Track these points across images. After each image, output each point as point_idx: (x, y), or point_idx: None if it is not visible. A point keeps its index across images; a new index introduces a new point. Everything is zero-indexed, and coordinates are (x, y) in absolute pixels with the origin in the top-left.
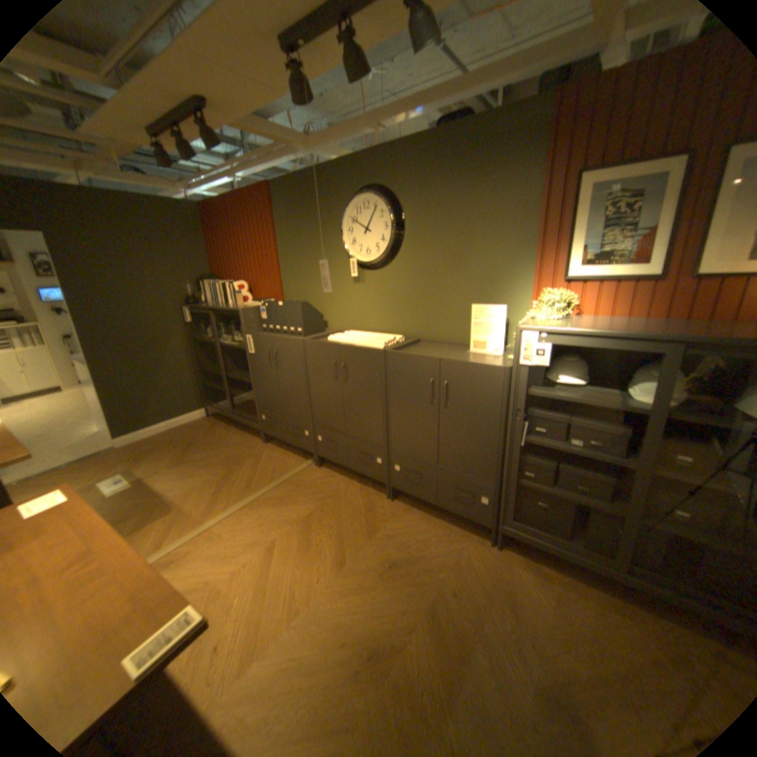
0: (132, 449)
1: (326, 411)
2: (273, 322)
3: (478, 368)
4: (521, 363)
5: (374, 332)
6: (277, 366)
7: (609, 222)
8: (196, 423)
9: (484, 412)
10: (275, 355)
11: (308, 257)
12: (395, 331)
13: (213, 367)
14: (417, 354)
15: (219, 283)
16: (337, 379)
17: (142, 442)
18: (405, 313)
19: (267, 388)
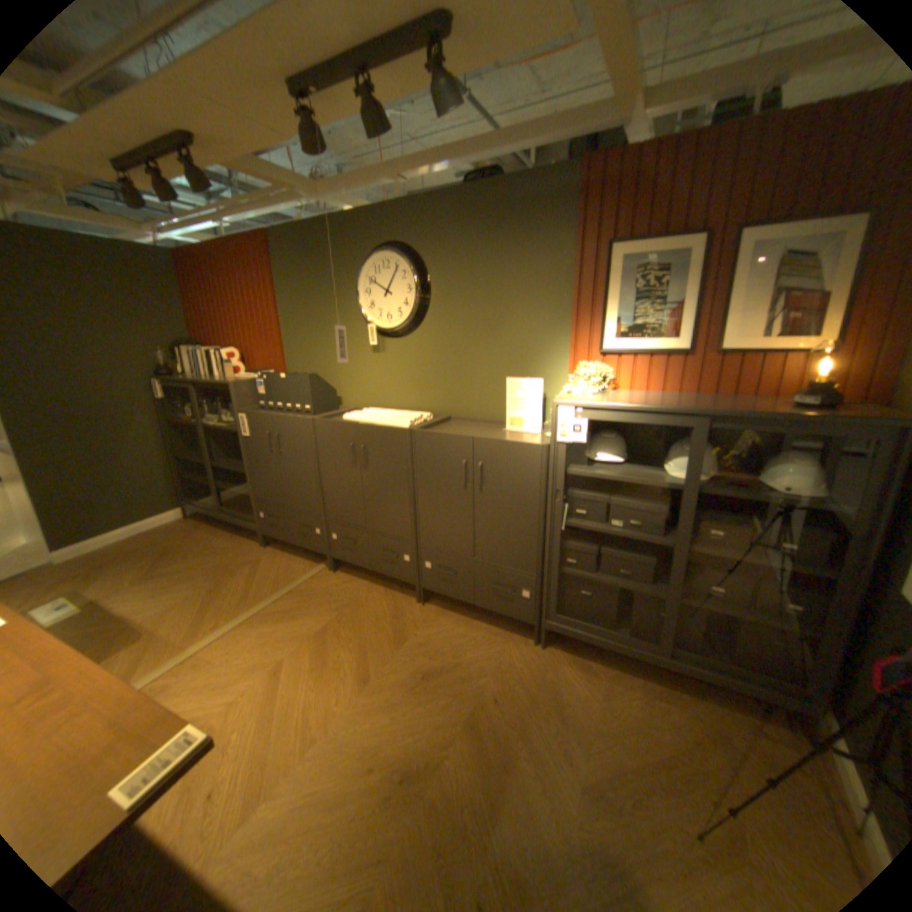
0: (80, 563)
1: (342, 502)
2: (274, 397)
3: (514, 446)
4: (559, 440)
5: (398, 409)
6: (280, 450)
7: (640, 295)
8: (170, 527)
9: (523, 494)
10: (278, 437)
11: (317, 321)
12: (422, 408)
13: (193, 454)
14: (448, 433)
15: (202, 350)
16: (355, 464)
17: (95, 553)
18: (434, 387)
19: (267, 478)
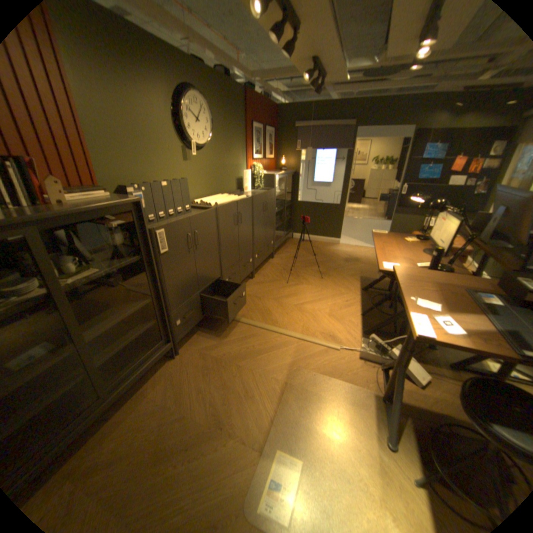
0: None
1: (231, 254)
2: (155, 208)
3: (271, 192)
4: (276, 186)
5: (200, 198)
6: (197, 245)
7: (257, 141)
8: None
9: (272, 208)
10: (196, 234)
11: (135, 130)
12: (210, 193)
13: None
14: (257, 194)
15: None
16: (236, 226)
17: None
18: (214, 180)
19: (184, 280)
